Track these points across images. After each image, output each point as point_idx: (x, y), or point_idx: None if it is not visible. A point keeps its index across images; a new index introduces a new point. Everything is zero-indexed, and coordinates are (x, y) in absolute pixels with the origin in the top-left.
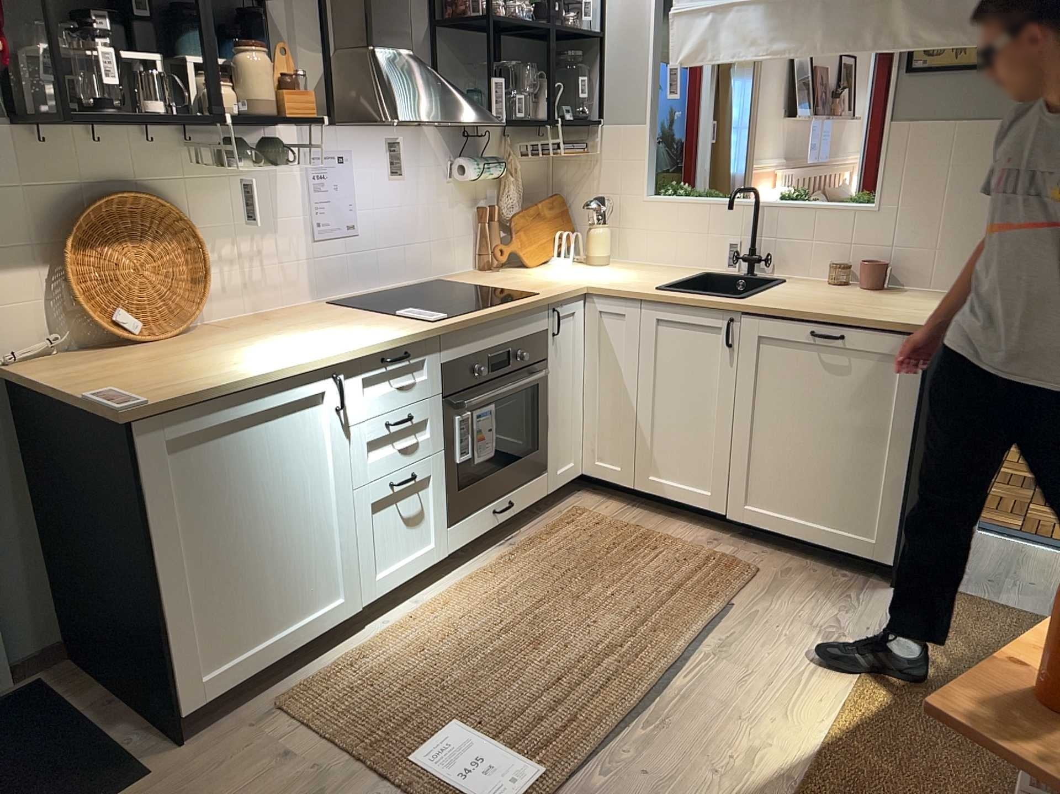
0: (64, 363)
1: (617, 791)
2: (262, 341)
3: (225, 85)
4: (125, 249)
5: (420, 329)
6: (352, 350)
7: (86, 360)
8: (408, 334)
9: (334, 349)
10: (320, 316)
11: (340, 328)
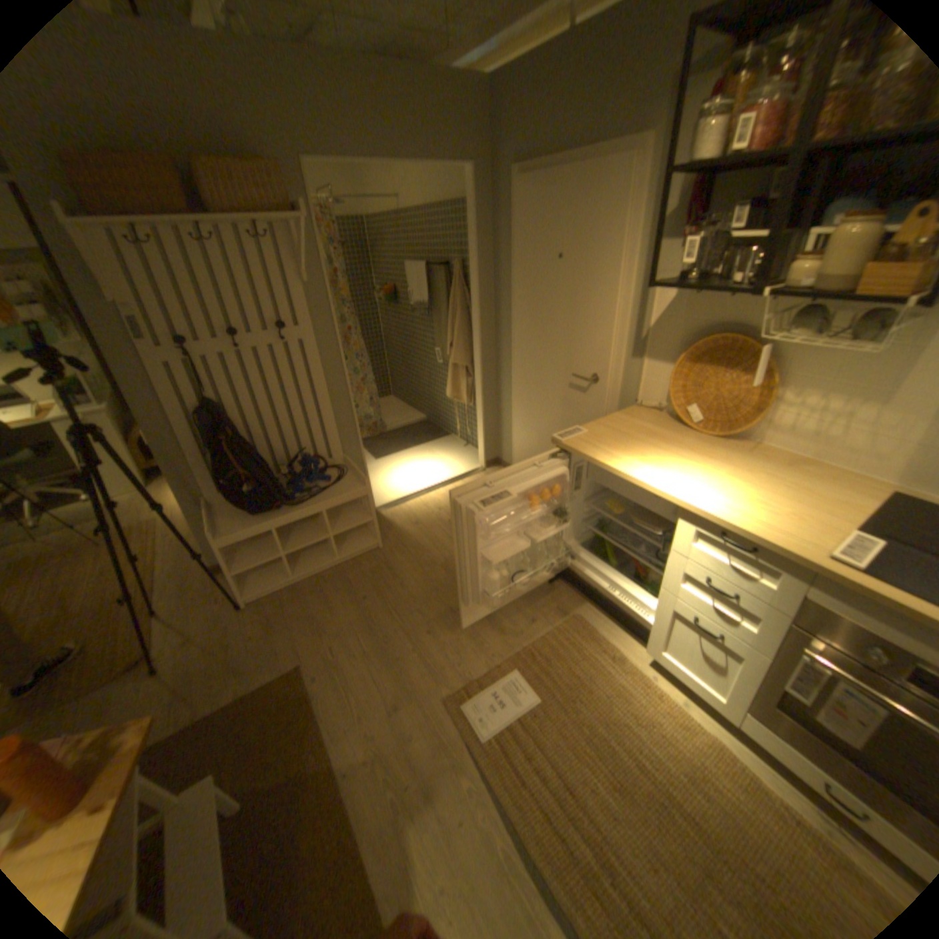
0: (647, 415)
1: (456, 792)
2: (710, 465)
3: (808, 256)
4: (718, 369)
5: (791, 545)
6: (690, 503)
7: (653, 419)
8: (763, 537)
9: (690, 494)
10: (827, 488)
11: (777, 498)
